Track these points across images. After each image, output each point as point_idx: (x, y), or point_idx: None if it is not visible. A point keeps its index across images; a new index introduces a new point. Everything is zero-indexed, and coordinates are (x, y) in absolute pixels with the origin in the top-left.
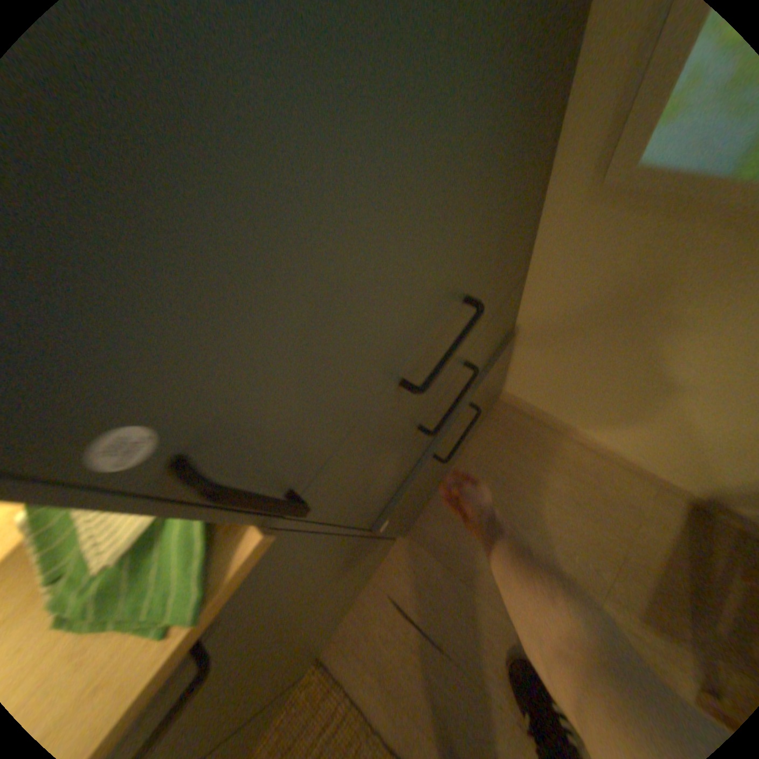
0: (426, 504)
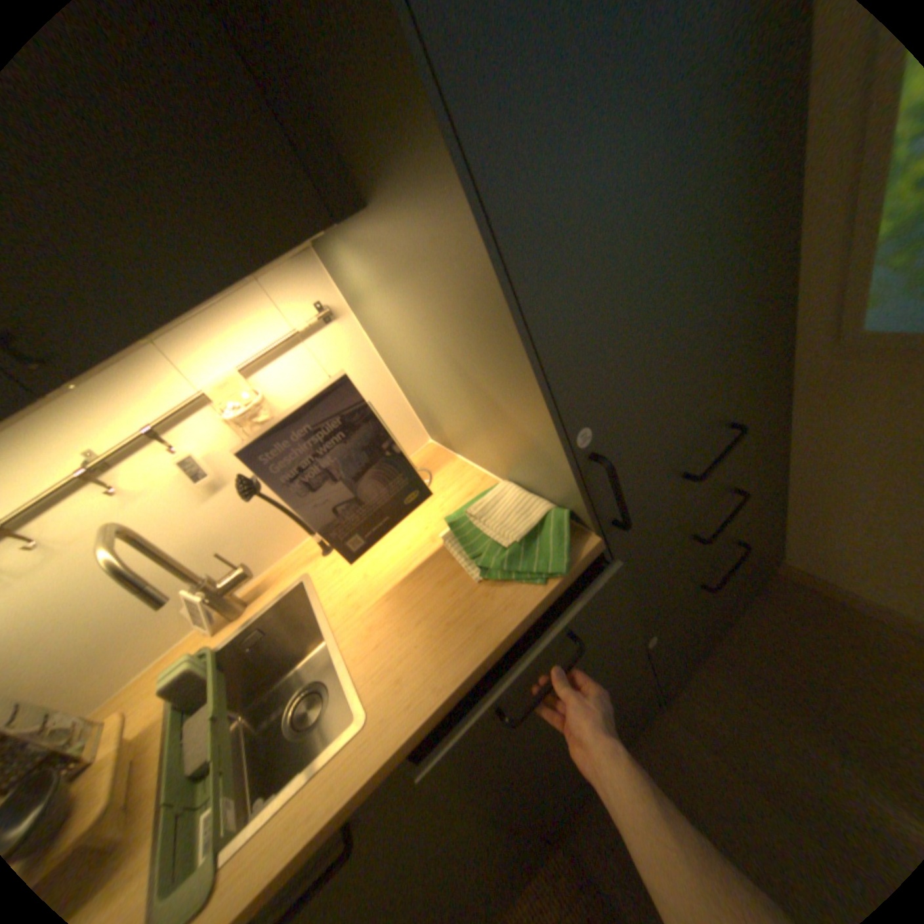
0: (697, 688)
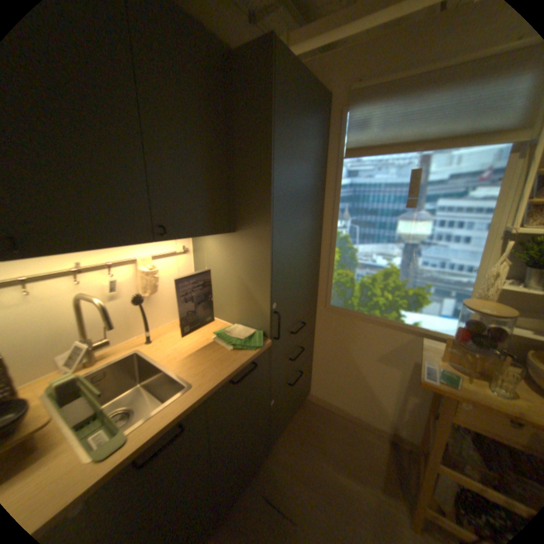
0: (279, 447)
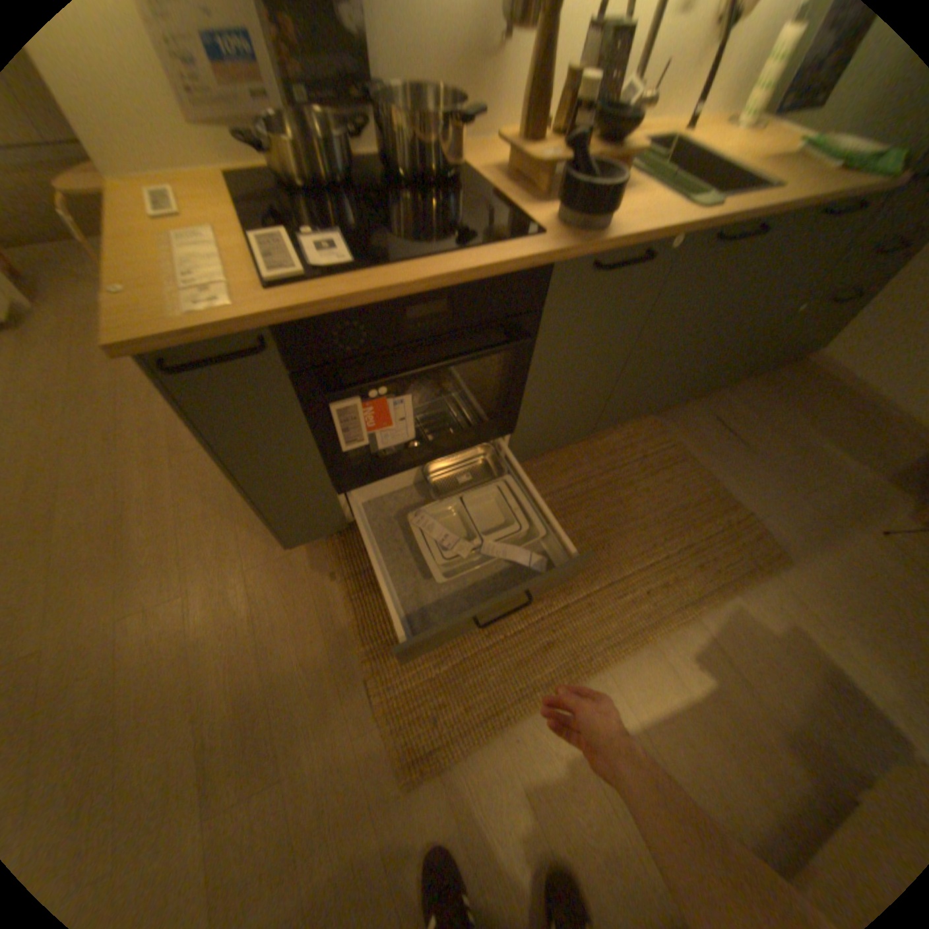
0: (747, 387)
